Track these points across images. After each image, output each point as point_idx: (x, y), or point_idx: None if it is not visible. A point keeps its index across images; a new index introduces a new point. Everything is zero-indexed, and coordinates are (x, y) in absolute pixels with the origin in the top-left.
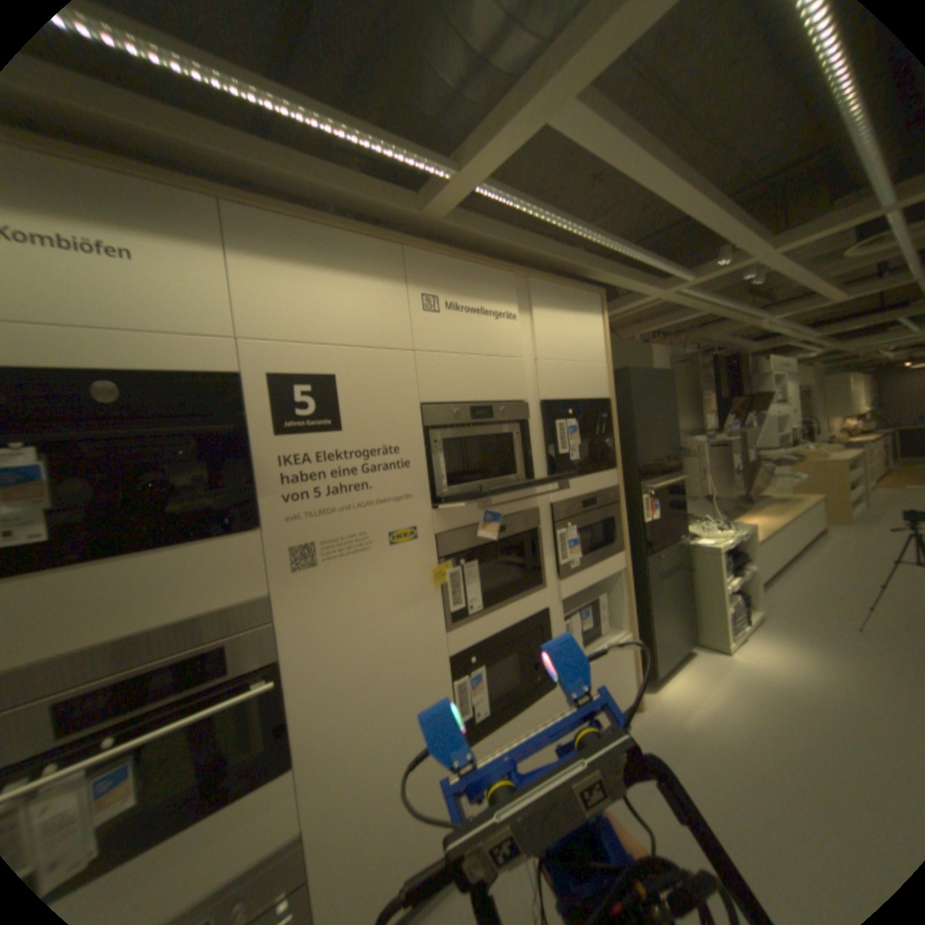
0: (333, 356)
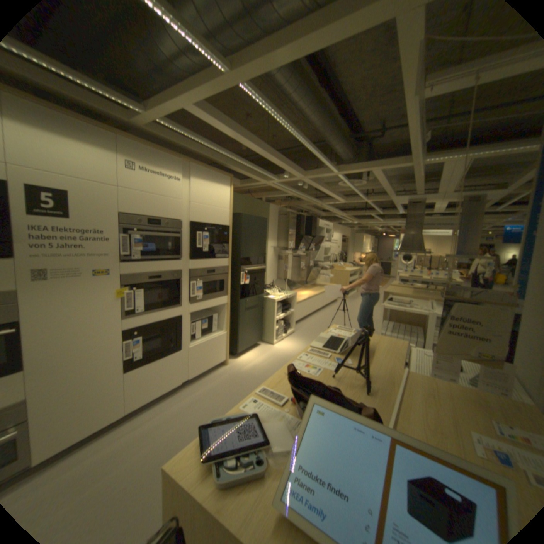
0: (67, 182)
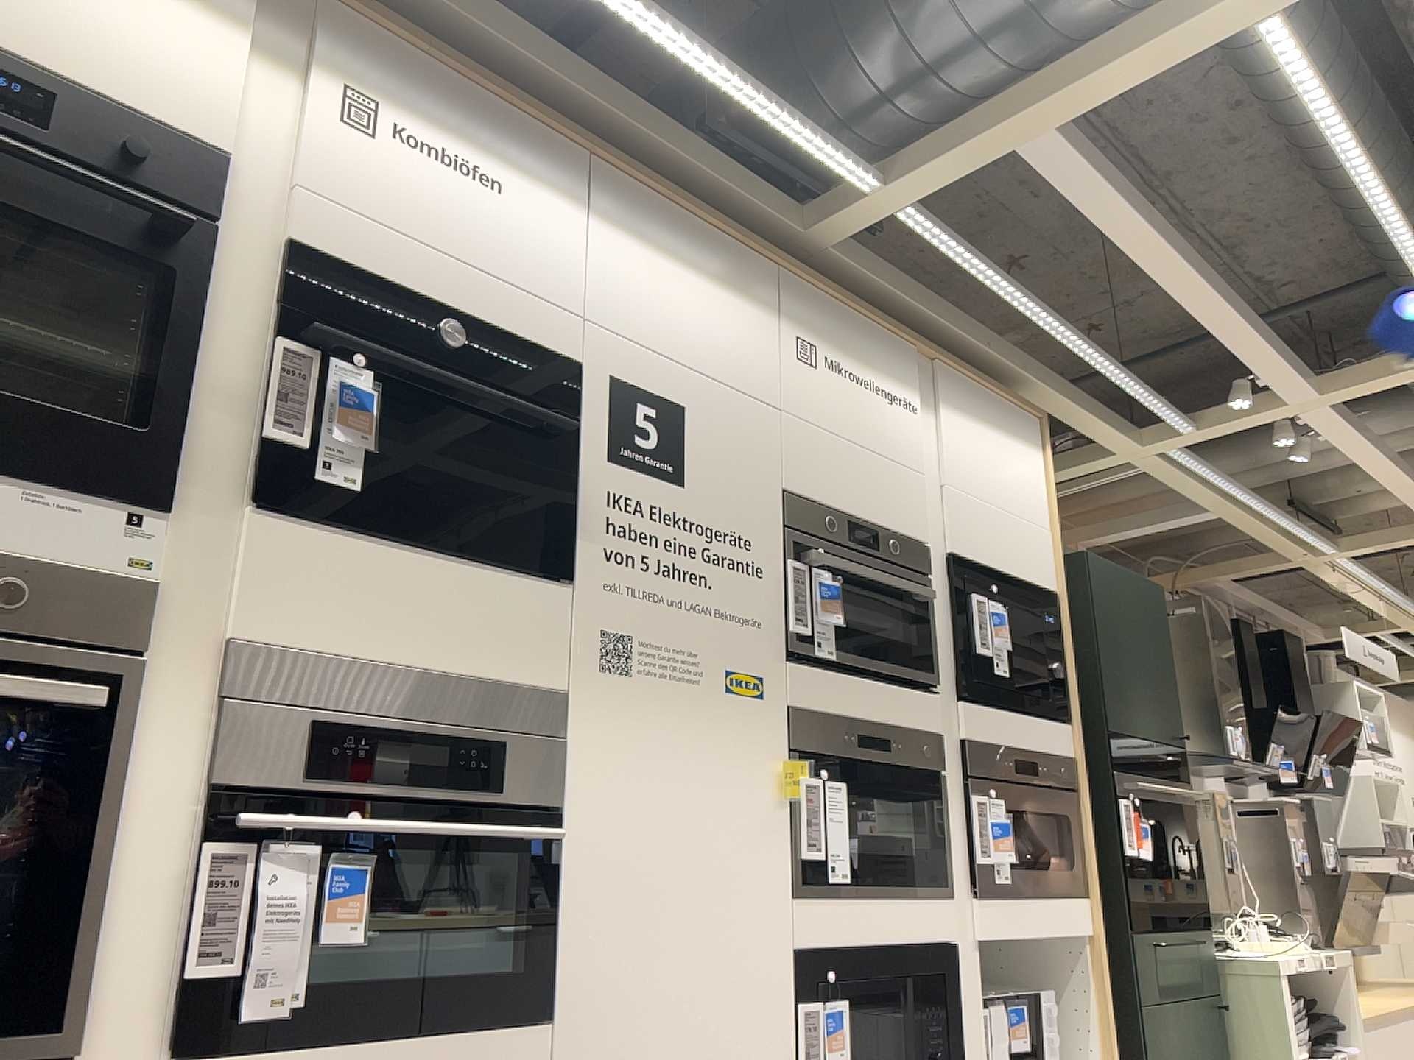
0: (683, 384)
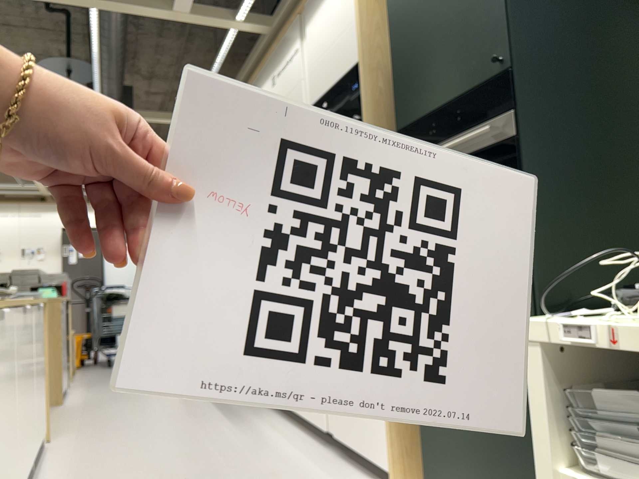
0: None
